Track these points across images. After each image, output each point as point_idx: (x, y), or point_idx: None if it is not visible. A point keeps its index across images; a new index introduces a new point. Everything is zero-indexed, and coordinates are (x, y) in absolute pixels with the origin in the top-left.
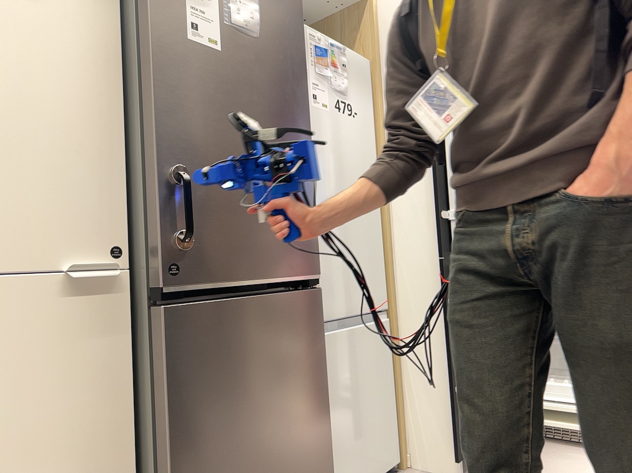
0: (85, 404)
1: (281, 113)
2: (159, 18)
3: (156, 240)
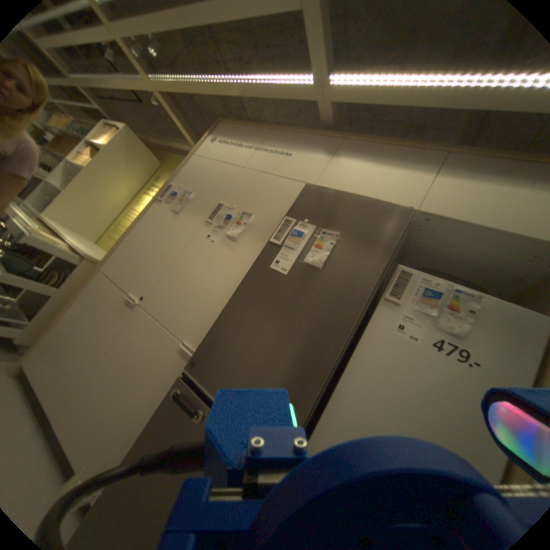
0: (155, 399)
1: (316, 320)
2: (262, 258)
3: (199, 348)
